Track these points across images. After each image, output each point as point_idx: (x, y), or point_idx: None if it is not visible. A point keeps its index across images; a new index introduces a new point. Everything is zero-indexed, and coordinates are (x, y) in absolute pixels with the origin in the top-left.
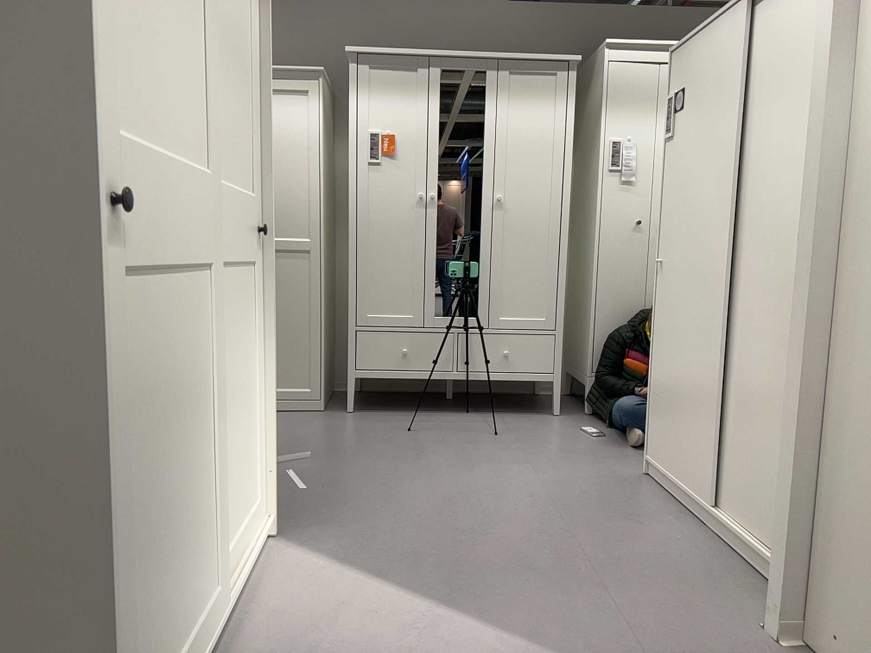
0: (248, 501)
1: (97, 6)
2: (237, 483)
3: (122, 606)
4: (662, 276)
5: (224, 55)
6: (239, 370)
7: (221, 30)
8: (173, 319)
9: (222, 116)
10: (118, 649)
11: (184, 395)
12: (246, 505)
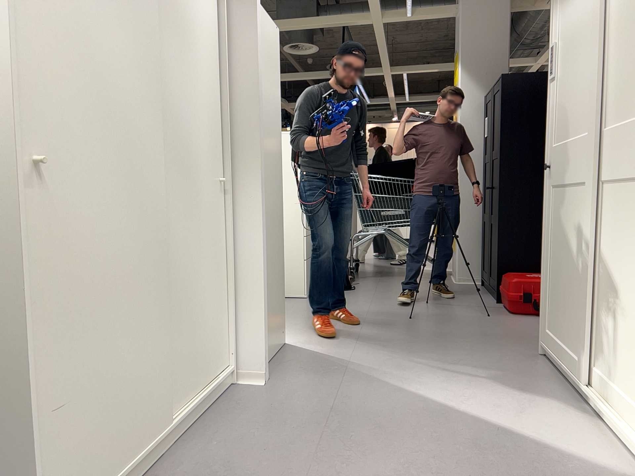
0: (633, 390)
1: (551, 112)
2: (619, 349)
3: (545, 282)
4: (44, 187)
5: (629, 24)
6: (629, 264)
7: (626, 12)
8: (567, 203)
9: (623, 72)
10: (543, 291)
11: (569, 238)
12: (629, 387)
